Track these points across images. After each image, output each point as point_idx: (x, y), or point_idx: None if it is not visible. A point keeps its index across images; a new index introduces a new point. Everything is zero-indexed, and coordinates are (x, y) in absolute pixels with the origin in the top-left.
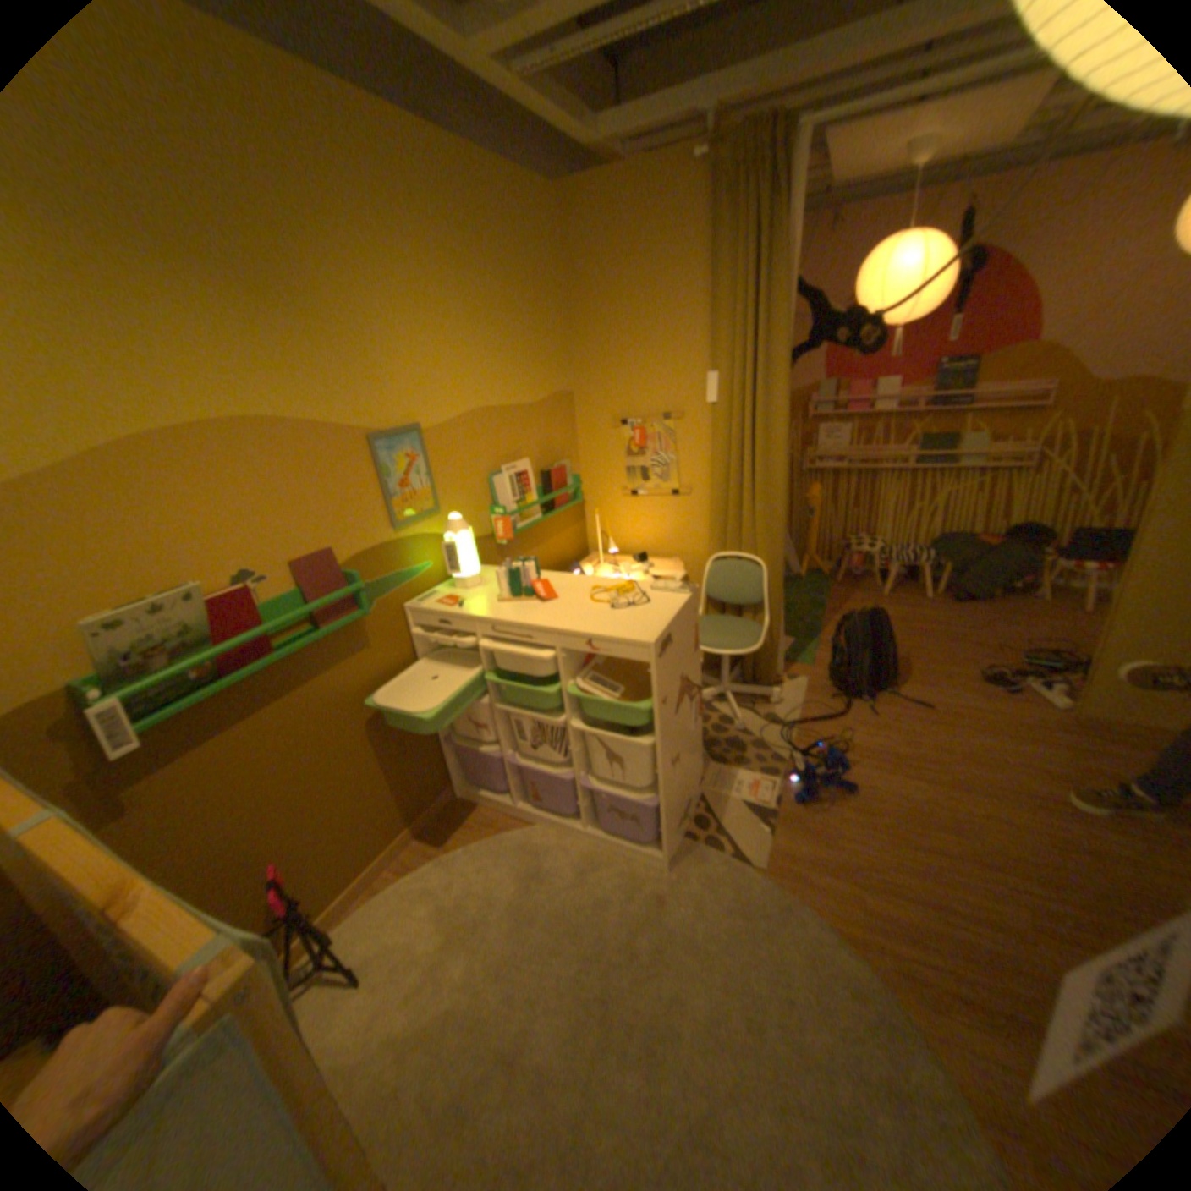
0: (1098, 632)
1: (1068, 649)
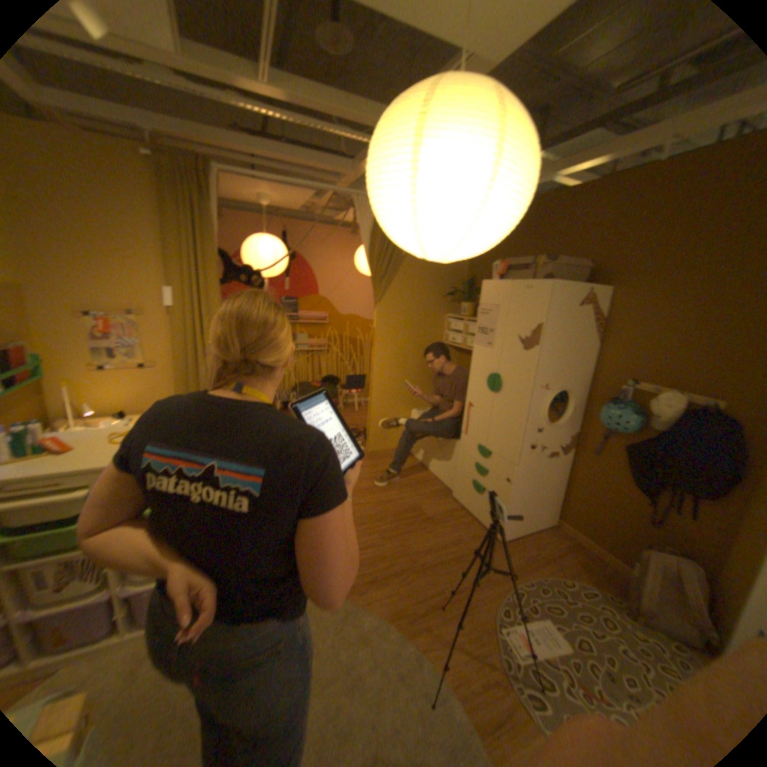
0: (361, 419)
1: (354, 428)
